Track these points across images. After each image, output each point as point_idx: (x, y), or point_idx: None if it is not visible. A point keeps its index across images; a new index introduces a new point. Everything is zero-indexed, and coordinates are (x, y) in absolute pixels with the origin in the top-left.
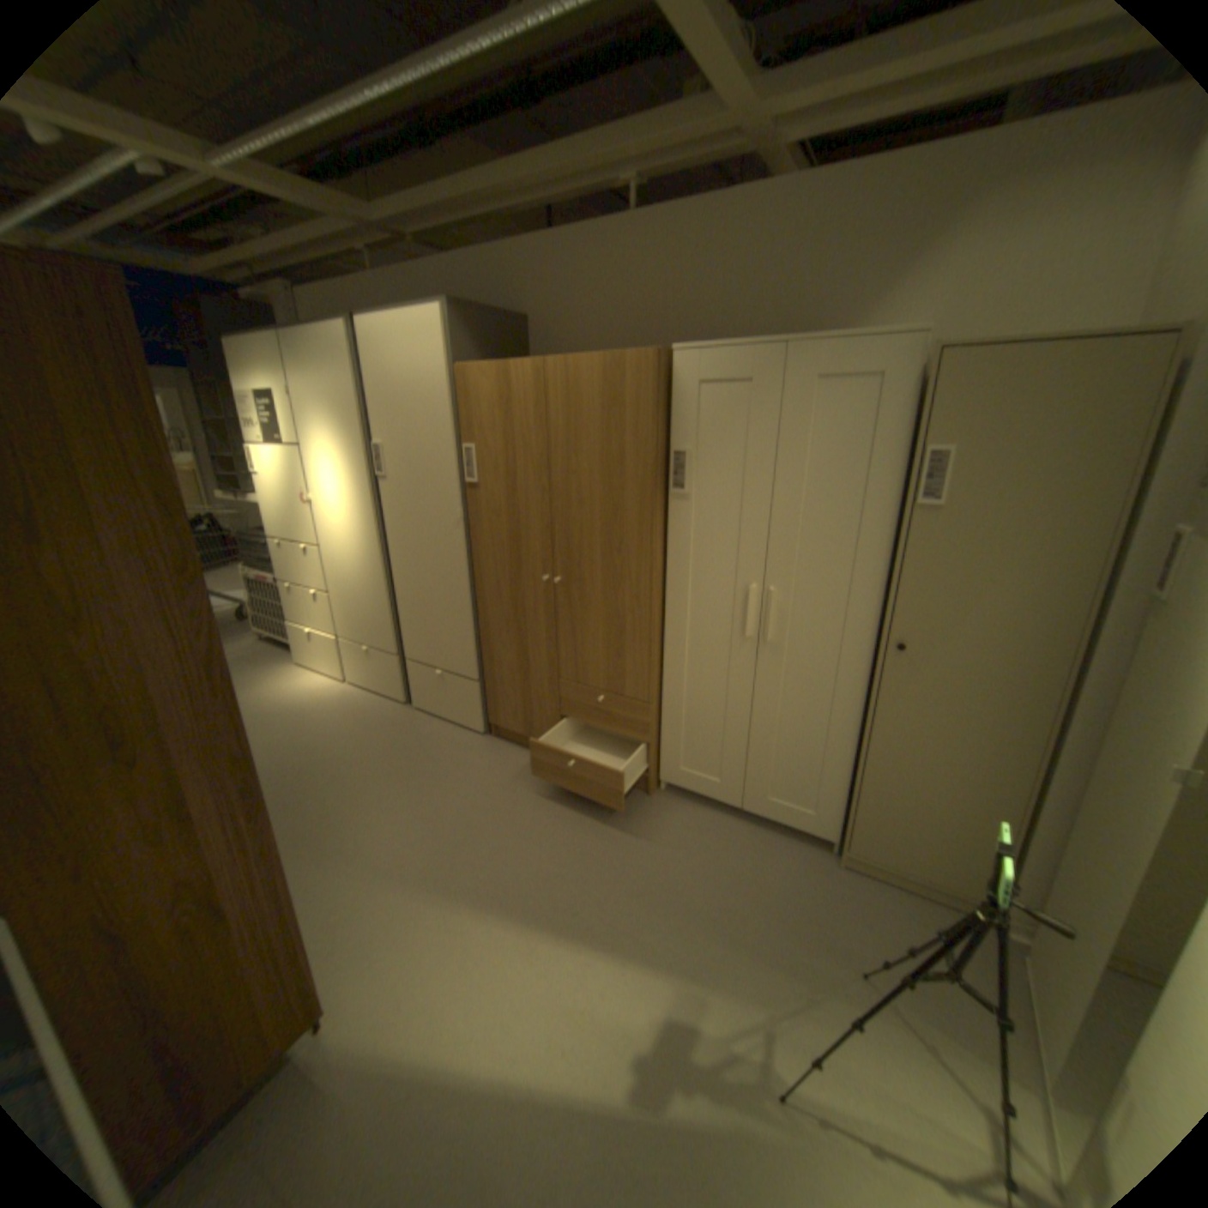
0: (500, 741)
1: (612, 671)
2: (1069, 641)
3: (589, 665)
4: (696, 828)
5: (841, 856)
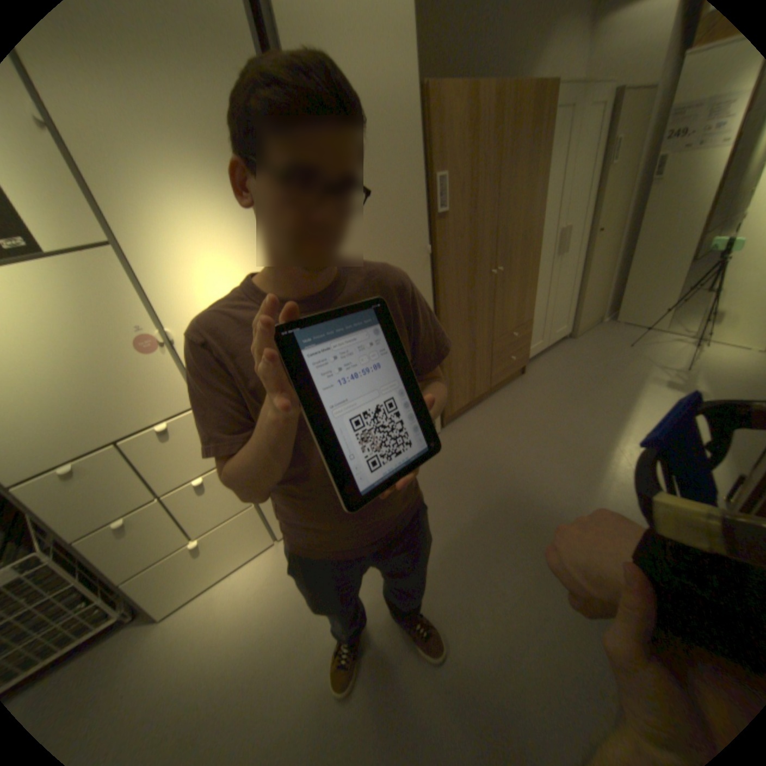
0: (451, 425)
1: (518, 314)
2: (626, 208)
3: (508, 319)
4: (552, 365)
5: (571, 337)
